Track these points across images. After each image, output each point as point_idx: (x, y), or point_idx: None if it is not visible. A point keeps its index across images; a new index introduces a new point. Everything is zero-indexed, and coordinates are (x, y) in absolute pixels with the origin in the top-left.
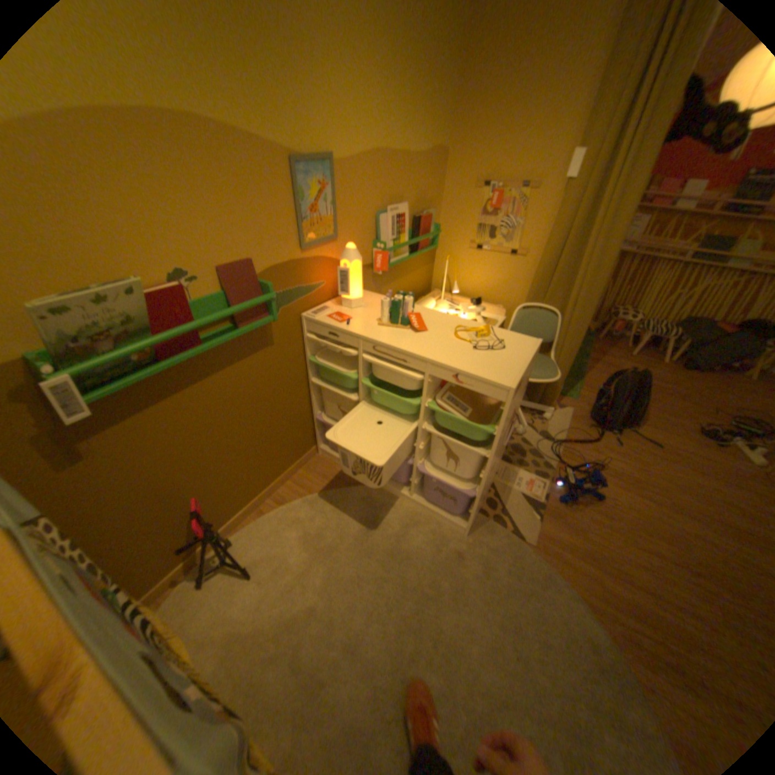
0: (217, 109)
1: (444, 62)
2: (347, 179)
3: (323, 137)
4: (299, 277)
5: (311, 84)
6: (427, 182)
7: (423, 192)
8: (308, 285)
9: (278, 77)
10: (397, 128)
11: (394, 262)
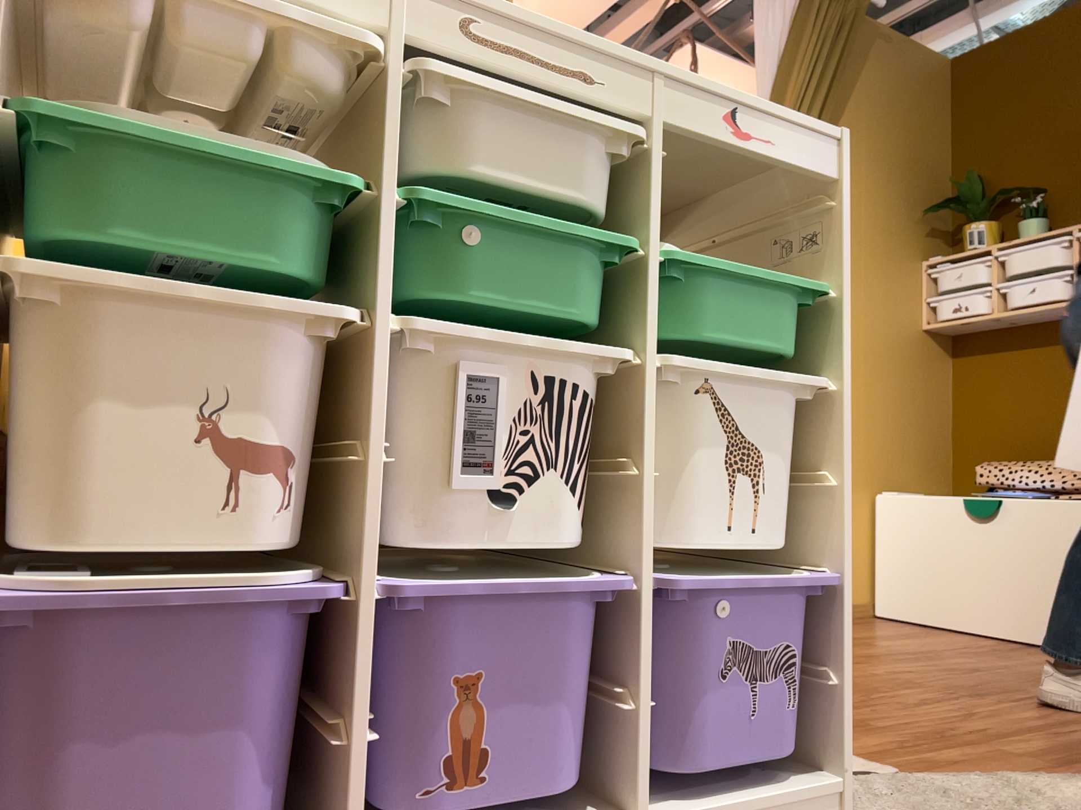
0: None
1: None
2: None
3: None
4: None
5: None
6: None
7: None
8: None
9: None
10: None
11: None
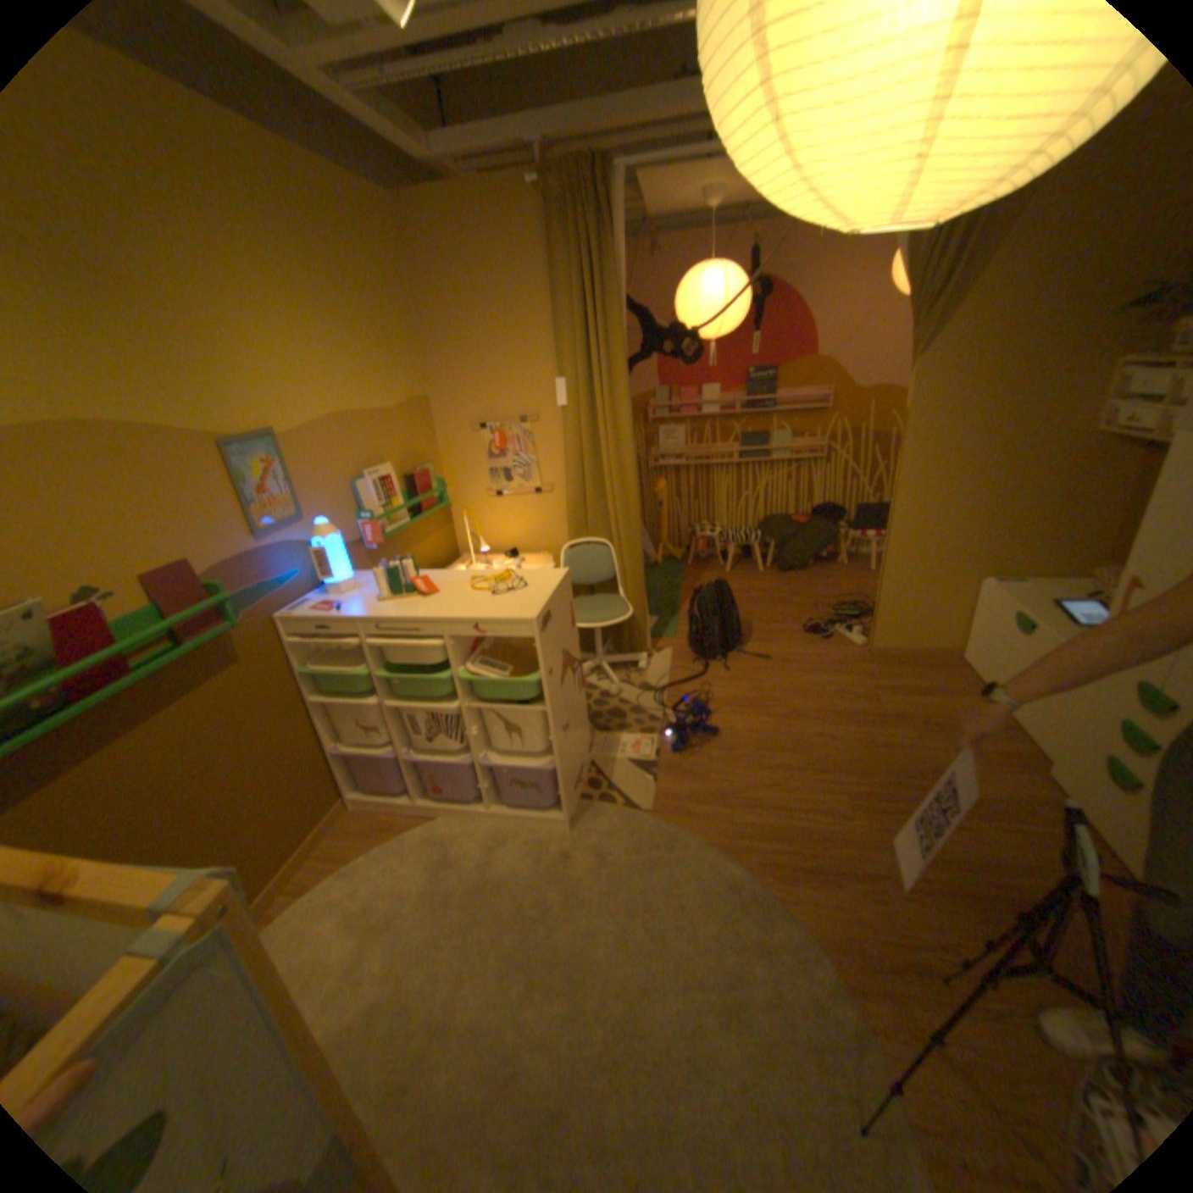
0: (115, 411)
1: (392, 319)
2: (301, 451)
3: (256, 414)
4: (260, 570)
5: (228, 367)
6: (412, 436)
7: (409, 448)
8: (276, 578)
9: (186, 368)
10: (352, 390)
11: (391, 531)
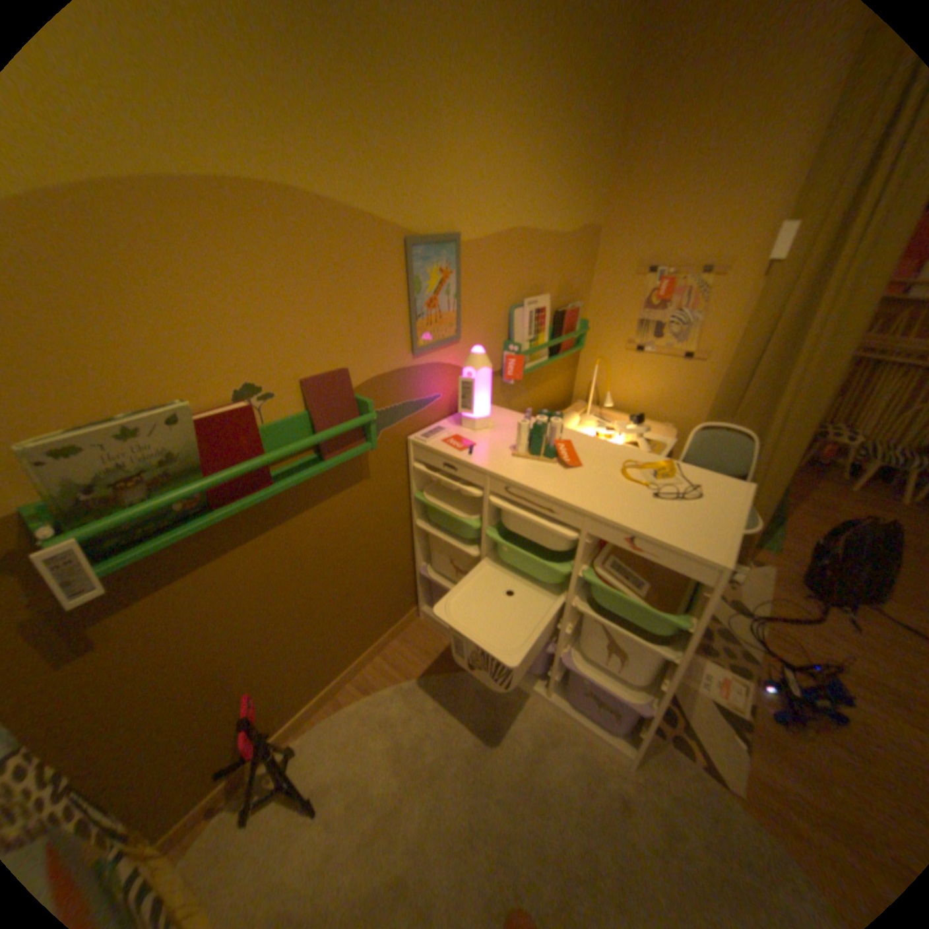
0: (316, 176)
1: (602, 124)
2: (478, 265)
3: (450, 212)
4: (409, 388)
5: (439, 146)
6: (575, 268)
7: (569, 280)
8: (420, 398)
9: (399, 137)
10: (542, 202)
11: (530, 367)
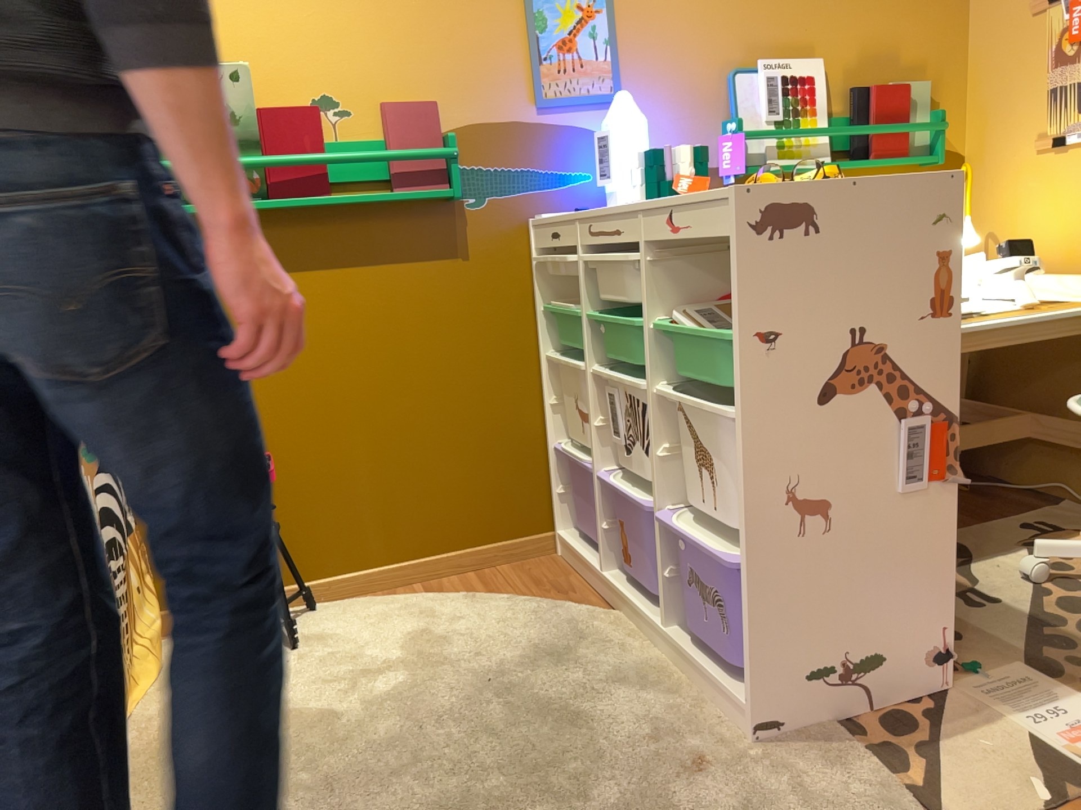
0: None
1: None
2: (649, 6)
3: None
4: (532, 151)
5: None
6: (898, 26)
7: (884, 44)
8: (552, 169)
9: None
10: None
11: (778, 165)
